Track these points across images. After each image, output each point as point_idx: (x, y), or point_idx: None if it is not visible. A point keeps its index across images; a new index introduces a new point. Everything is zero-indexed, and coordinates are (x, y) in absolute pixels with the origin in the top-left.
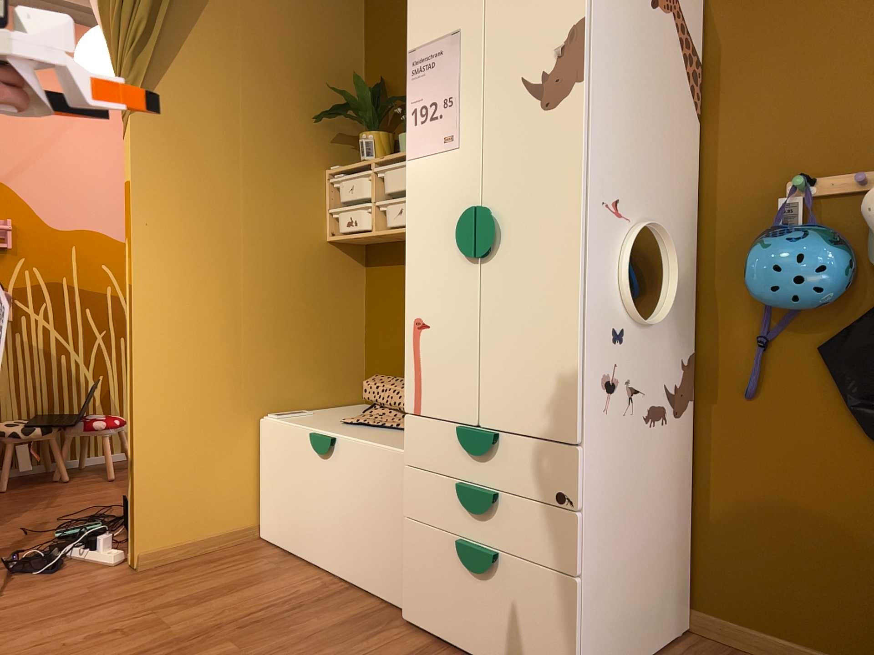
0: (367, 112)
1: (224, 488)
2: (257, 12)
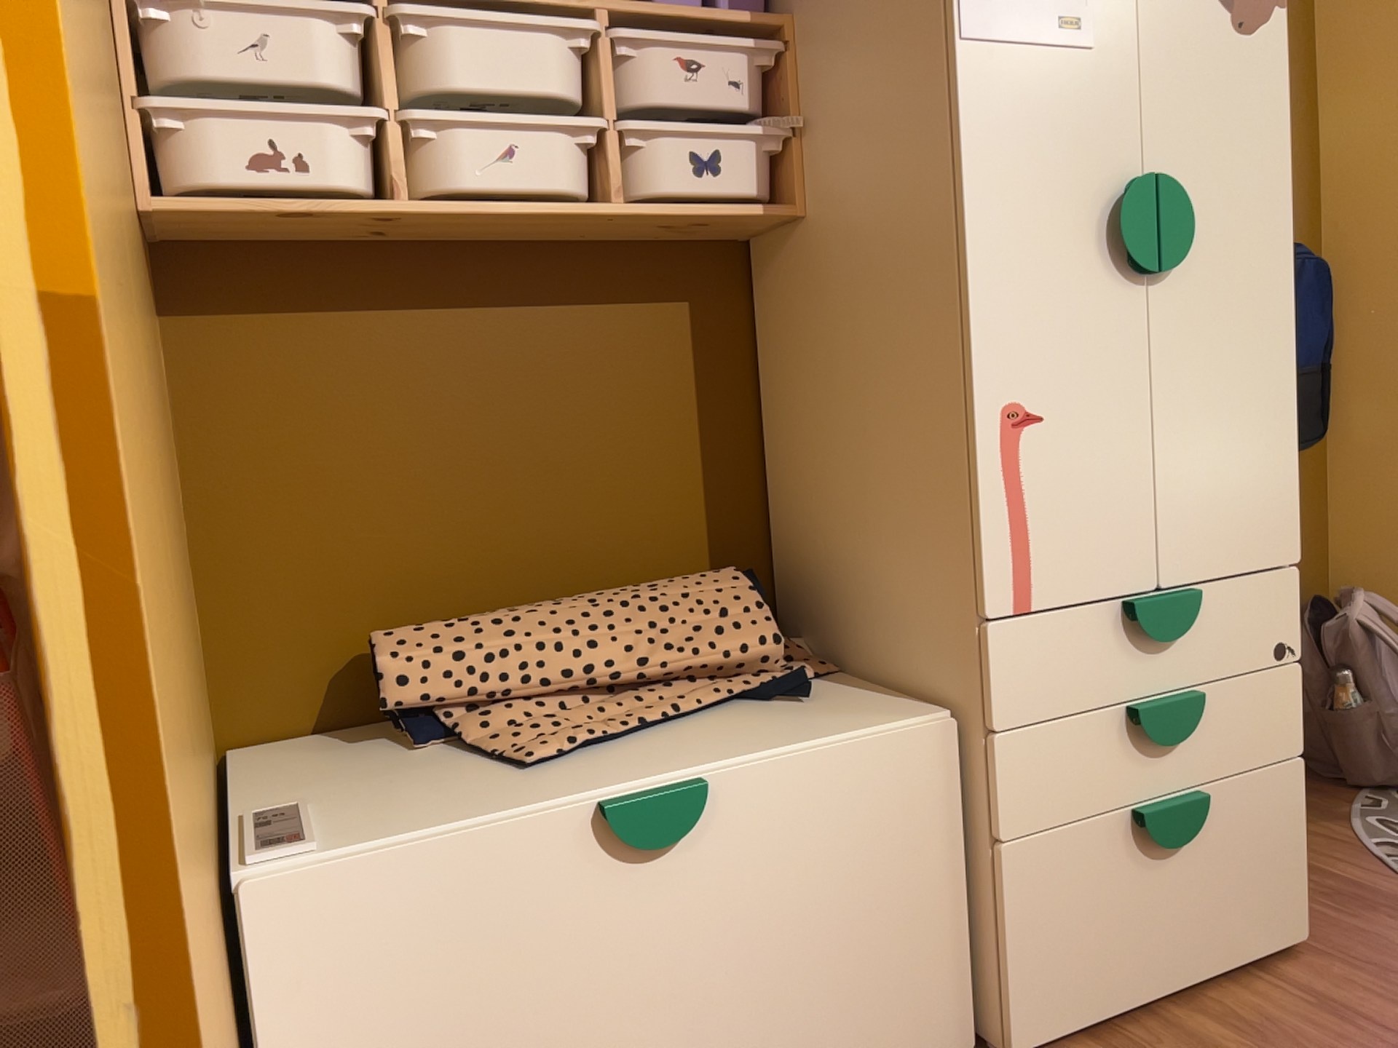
0: None
1: None
2: None
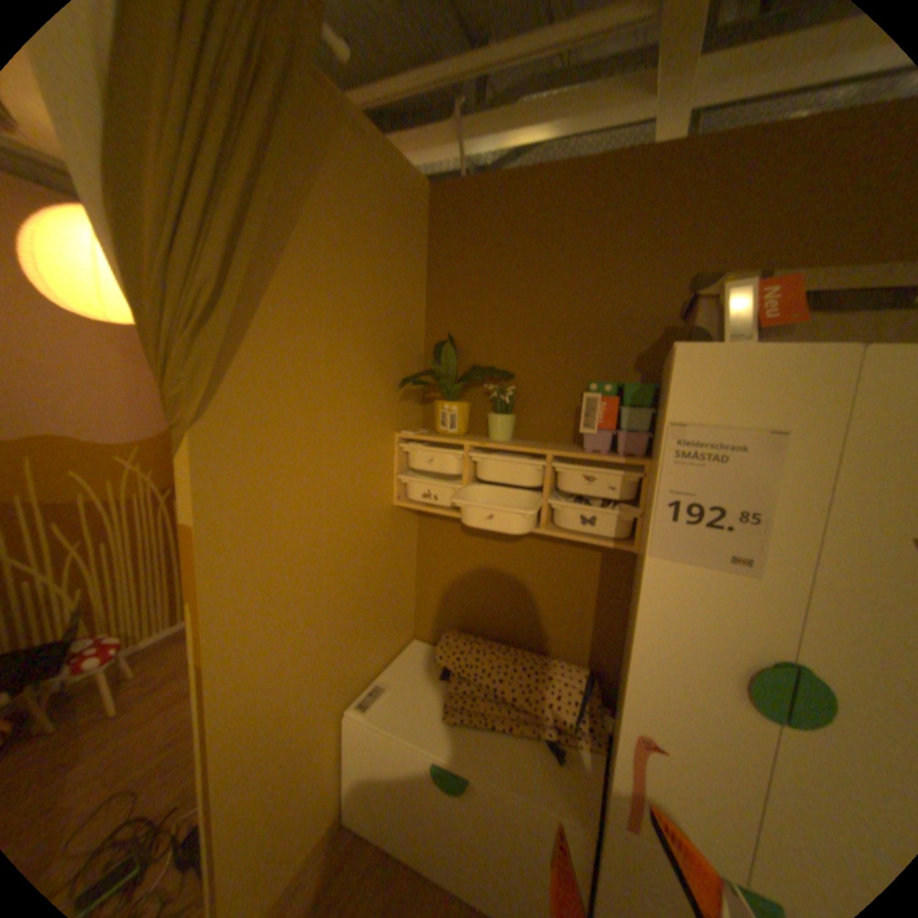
0: (452, 381)
1: (310, 807)
2: (339, 253)
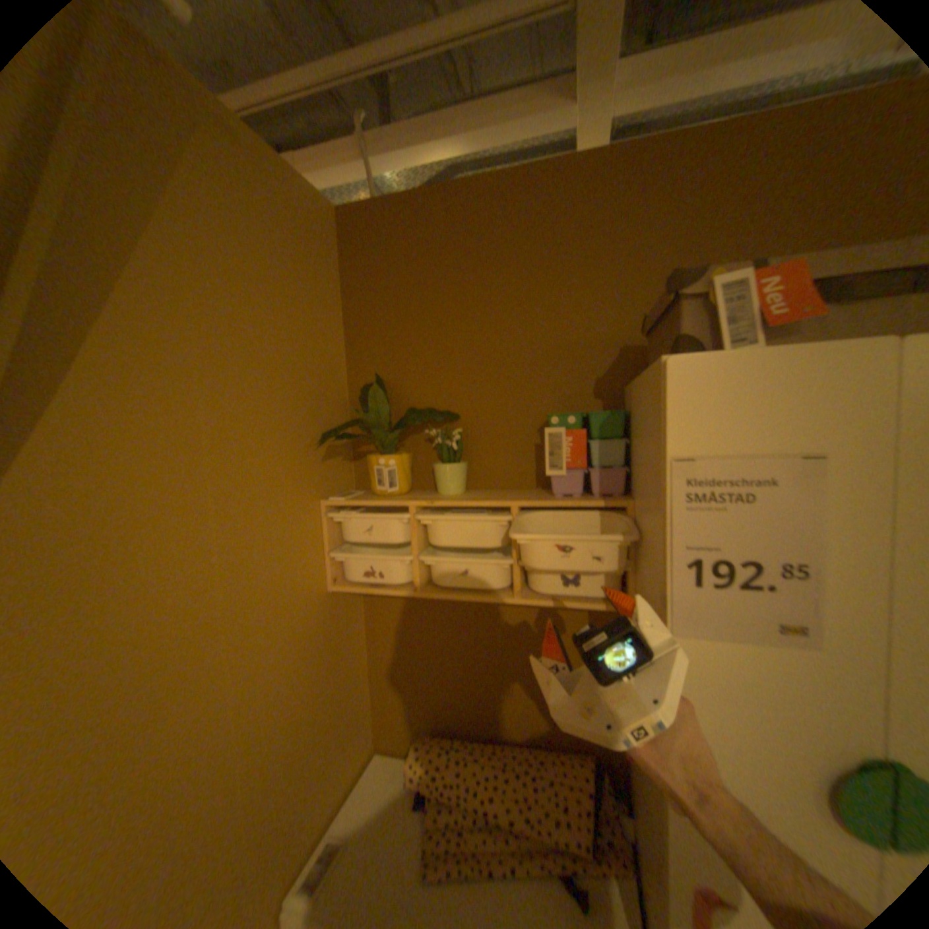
0: (386, 429)
1: None
2: (215, 279)
